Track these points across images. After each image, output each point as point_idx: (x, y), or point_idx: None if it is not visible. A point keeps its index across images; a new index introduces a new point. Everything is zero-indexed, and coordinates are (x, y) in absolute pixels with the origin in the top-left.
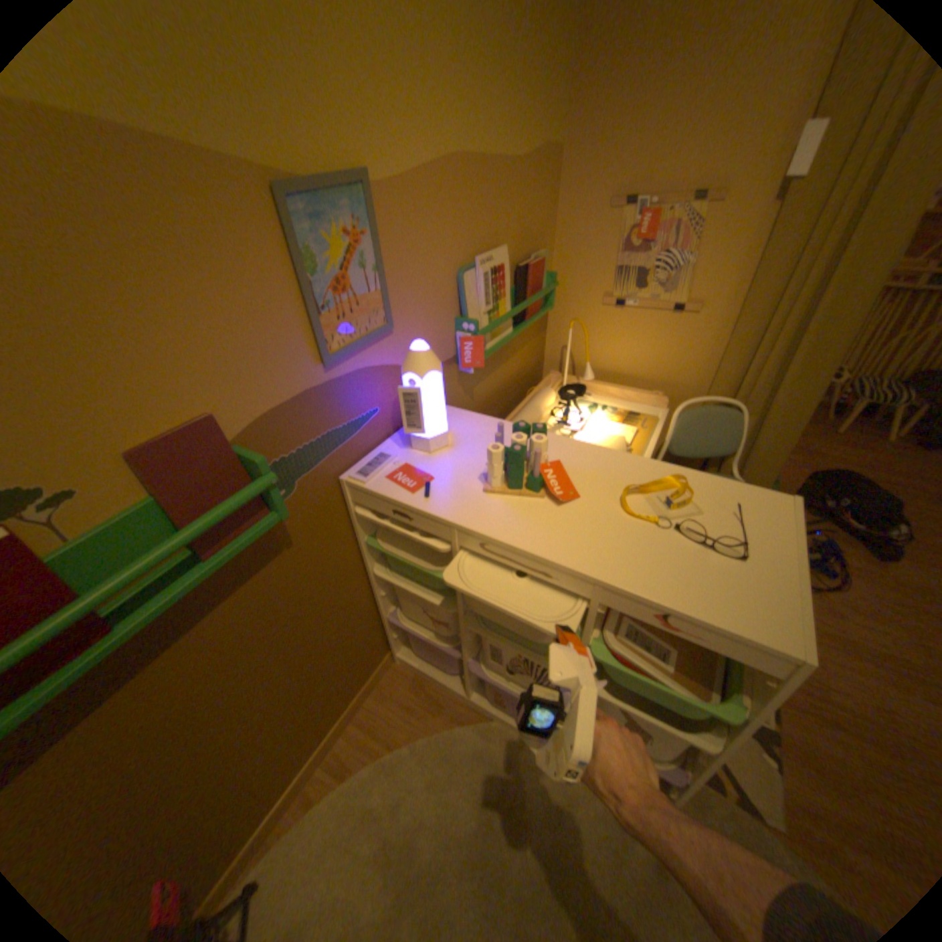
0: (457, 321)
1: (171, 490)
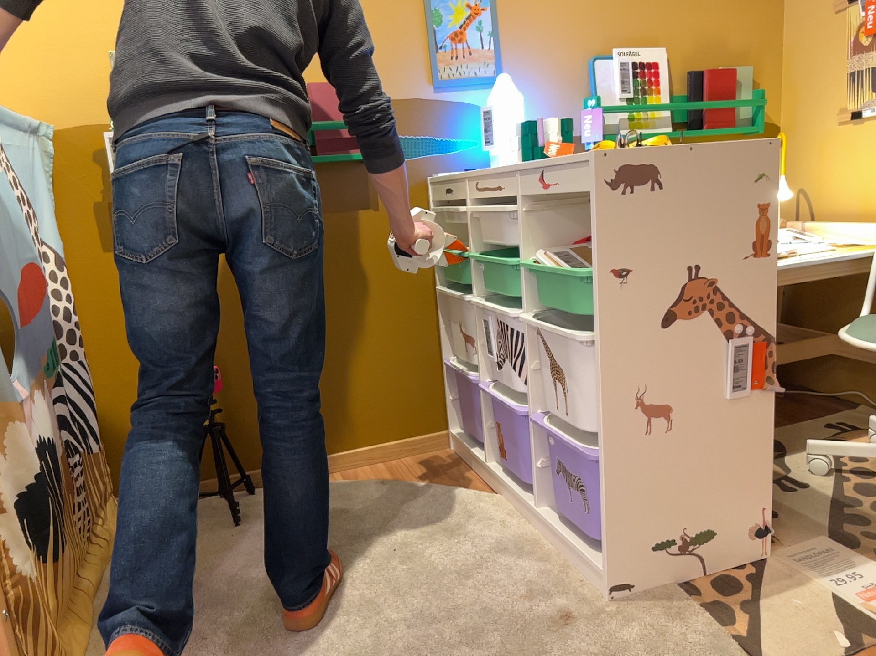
0: (584, 100)
1: (318, 109)
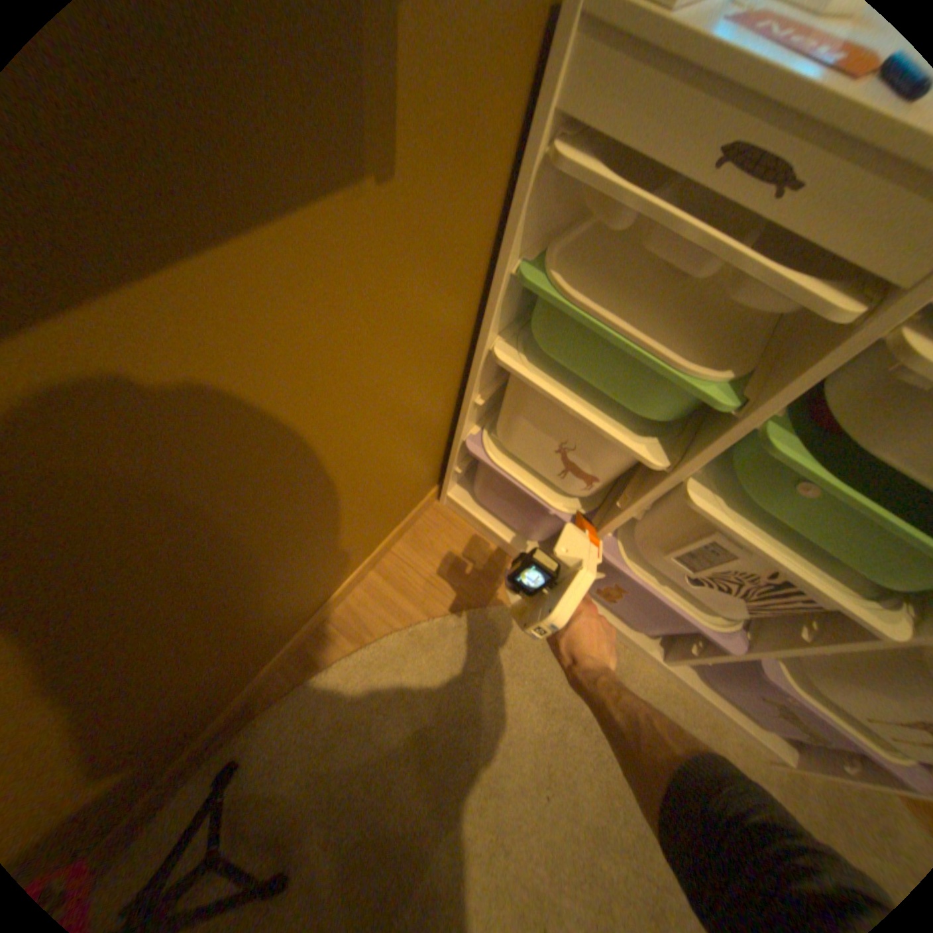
0: None
1: None
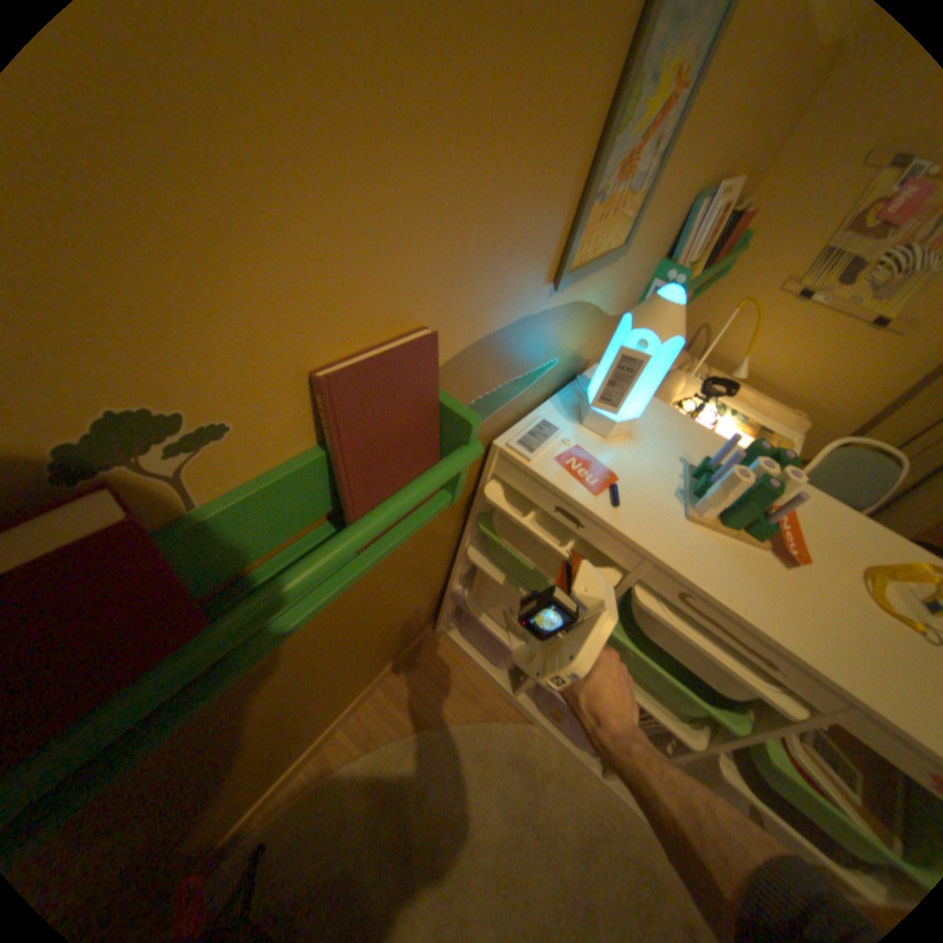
0: (665, 263)
1: (357, 443)
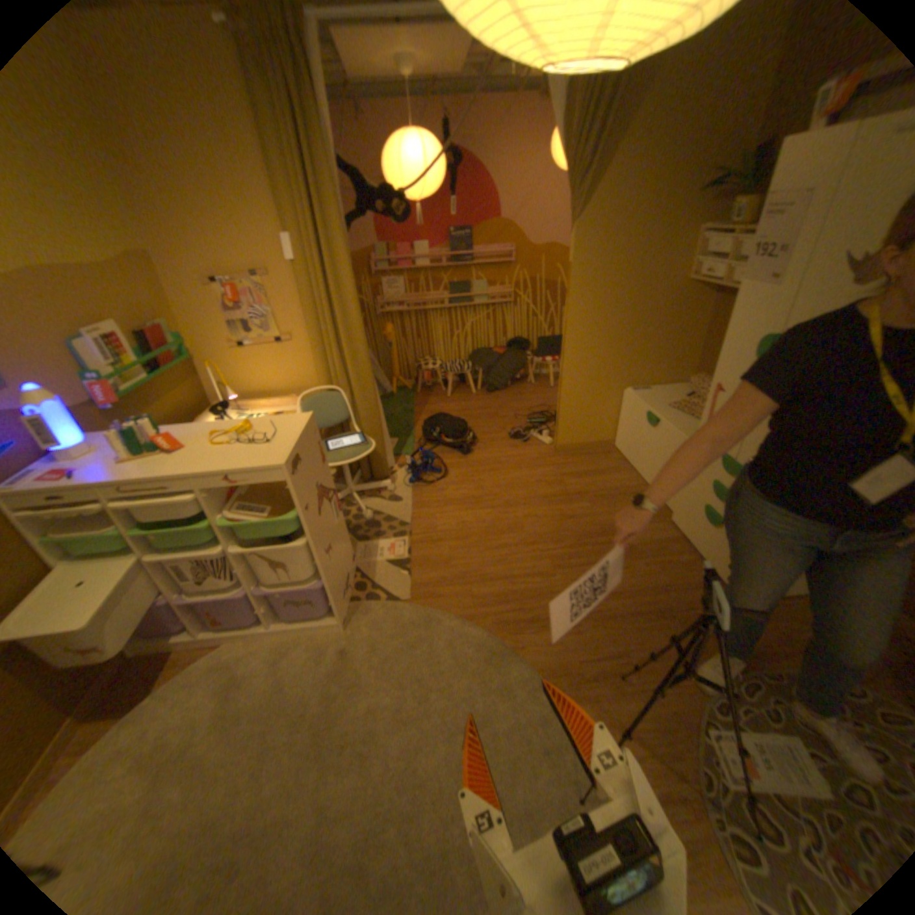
0: (78, 375)
1: None
